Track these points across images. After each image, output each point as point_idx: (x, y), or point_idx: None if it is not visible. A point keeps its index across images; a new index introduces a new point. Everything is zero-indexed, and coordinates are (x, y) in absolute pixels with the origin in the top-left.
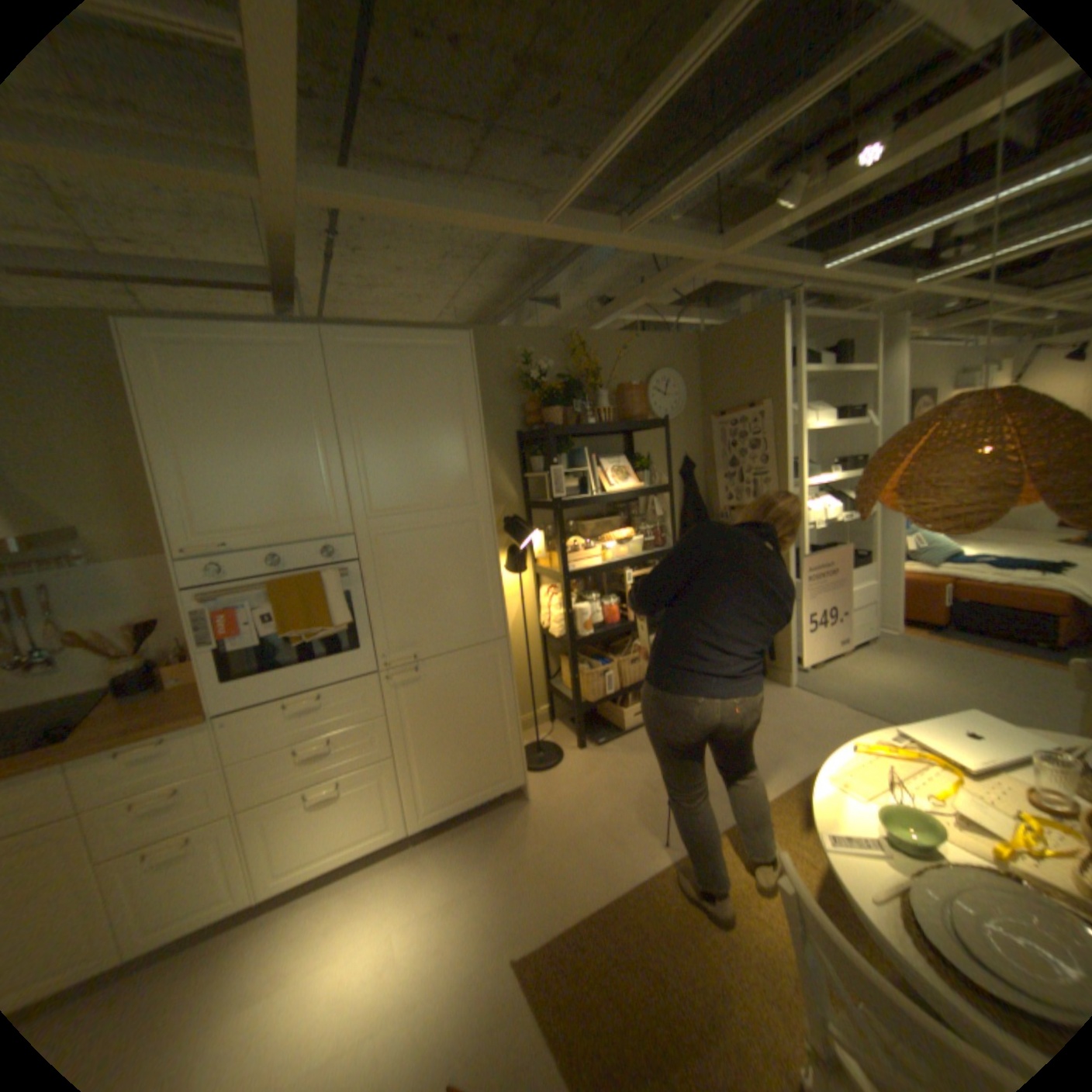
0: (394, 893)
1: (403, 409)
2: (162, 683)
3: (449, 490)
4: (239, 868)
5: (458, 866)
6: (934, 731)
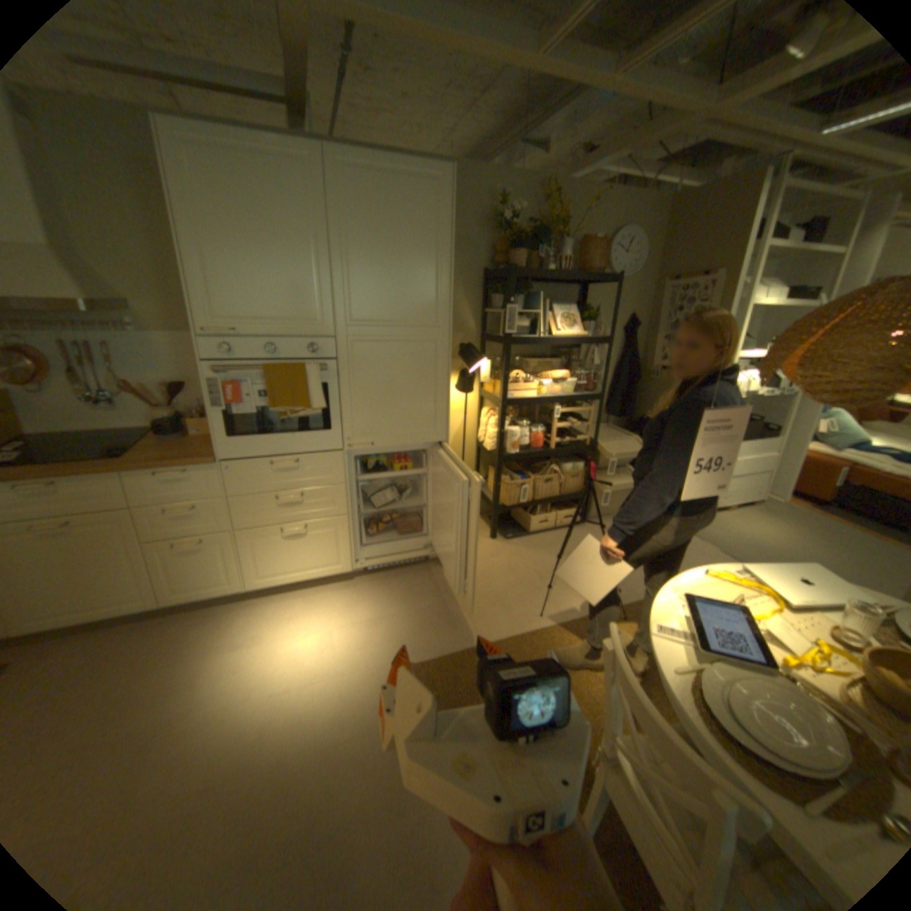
0: (339, 605)
1: (388, 233)
2: (189, 430)
3: (418, 312)
4: (237, 566)
5: (386, 597)
6: (775, 573)
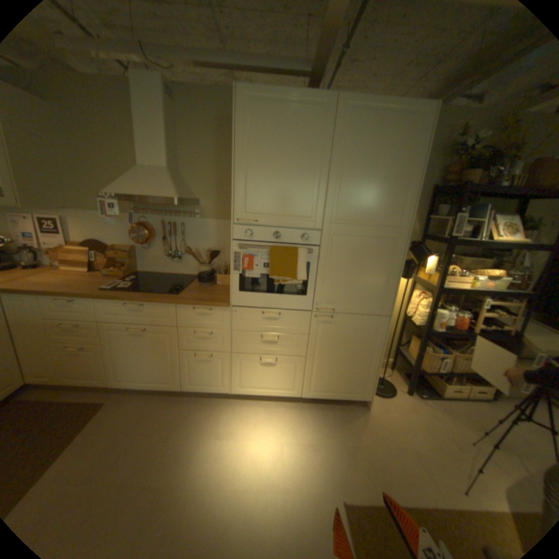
0: (289, 422)
1: (374, 155)
2: (217, 281)
3: (386, 215)
4: (228, 376)
5: (324, 427)
6: None
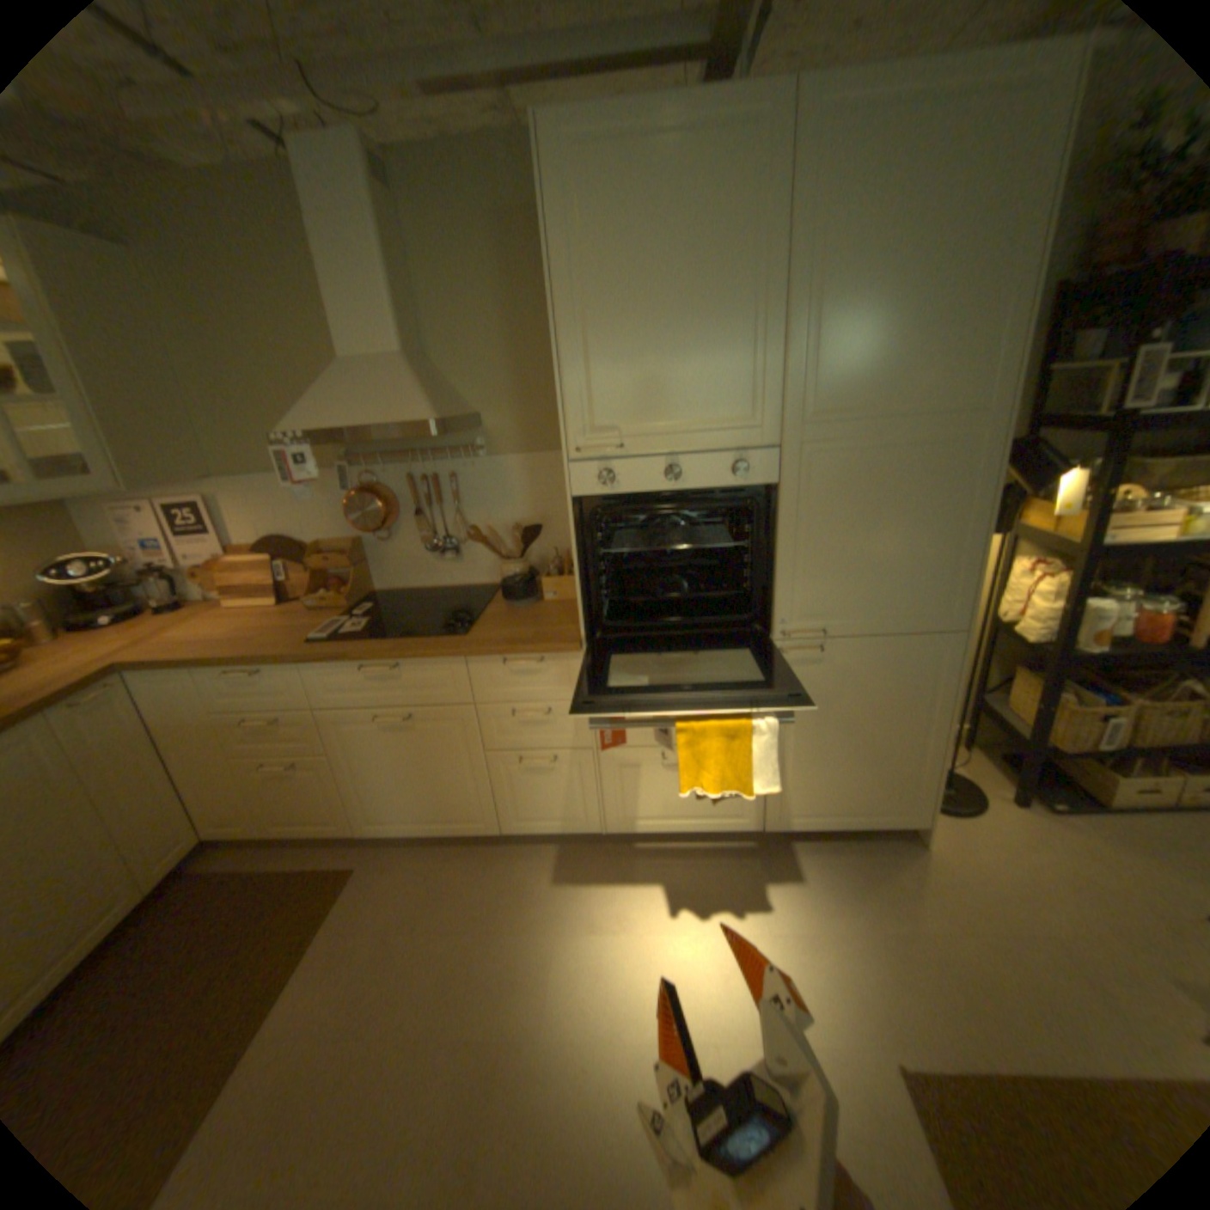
0: (744, 889)
1: (906, 229)
2: (544, 593)
3: (947, 382)
4: (597, 798)
5: (825, 894)
6: None
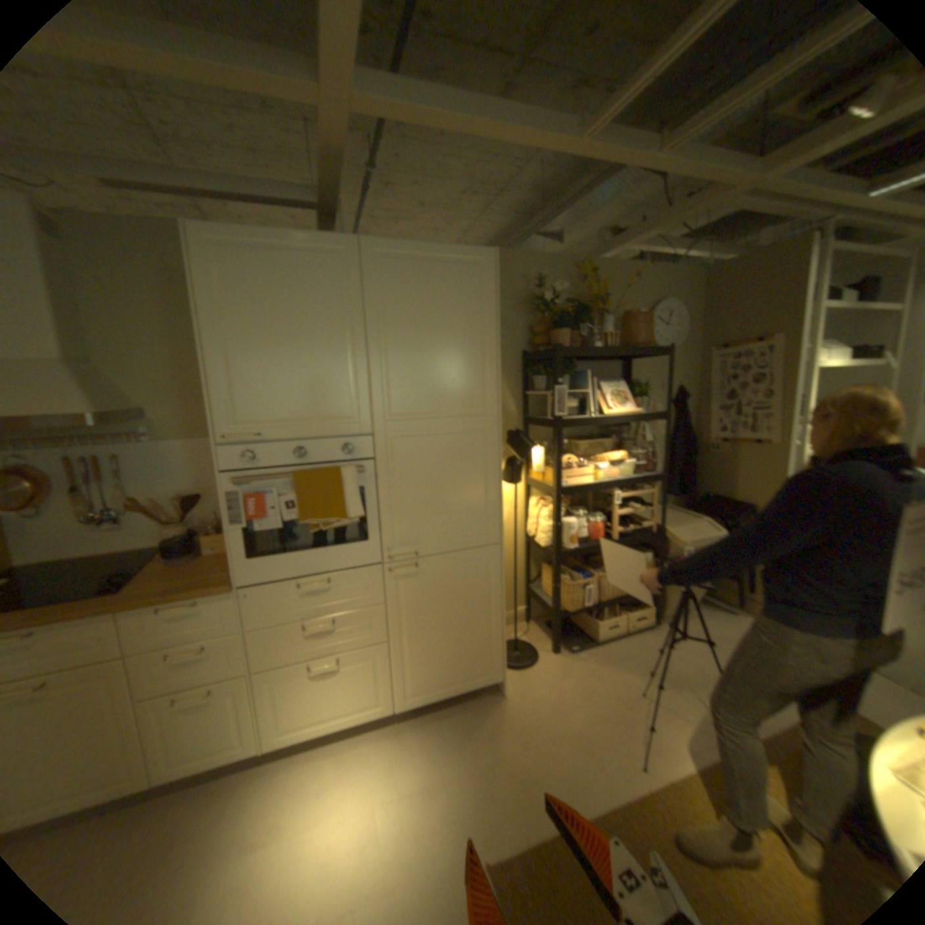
0: (381, 766)
1: (429, 320)
2: (203, 549)
3: (464, 400)
4: (252, 721)
5: (439, 751)
6: None
